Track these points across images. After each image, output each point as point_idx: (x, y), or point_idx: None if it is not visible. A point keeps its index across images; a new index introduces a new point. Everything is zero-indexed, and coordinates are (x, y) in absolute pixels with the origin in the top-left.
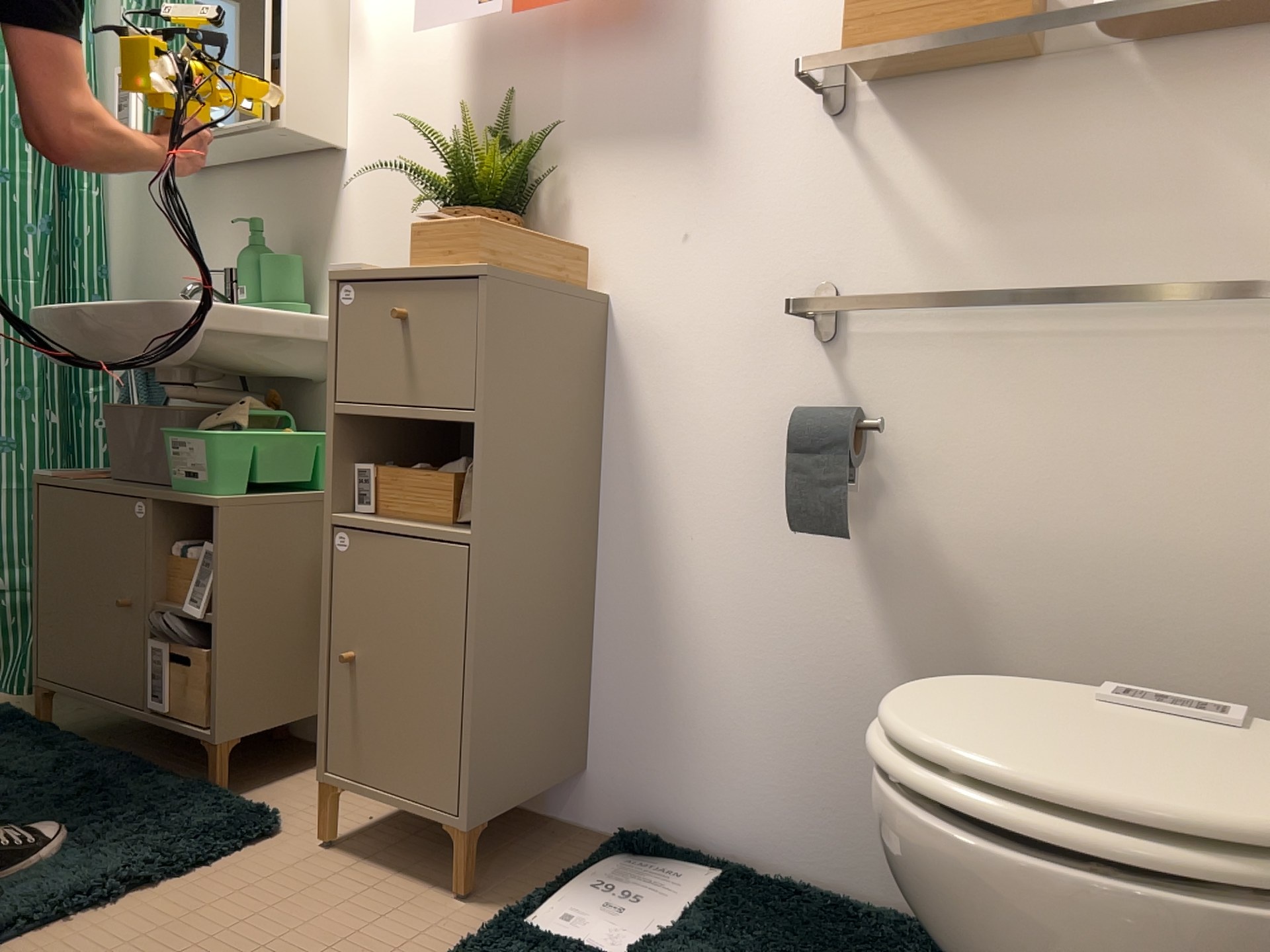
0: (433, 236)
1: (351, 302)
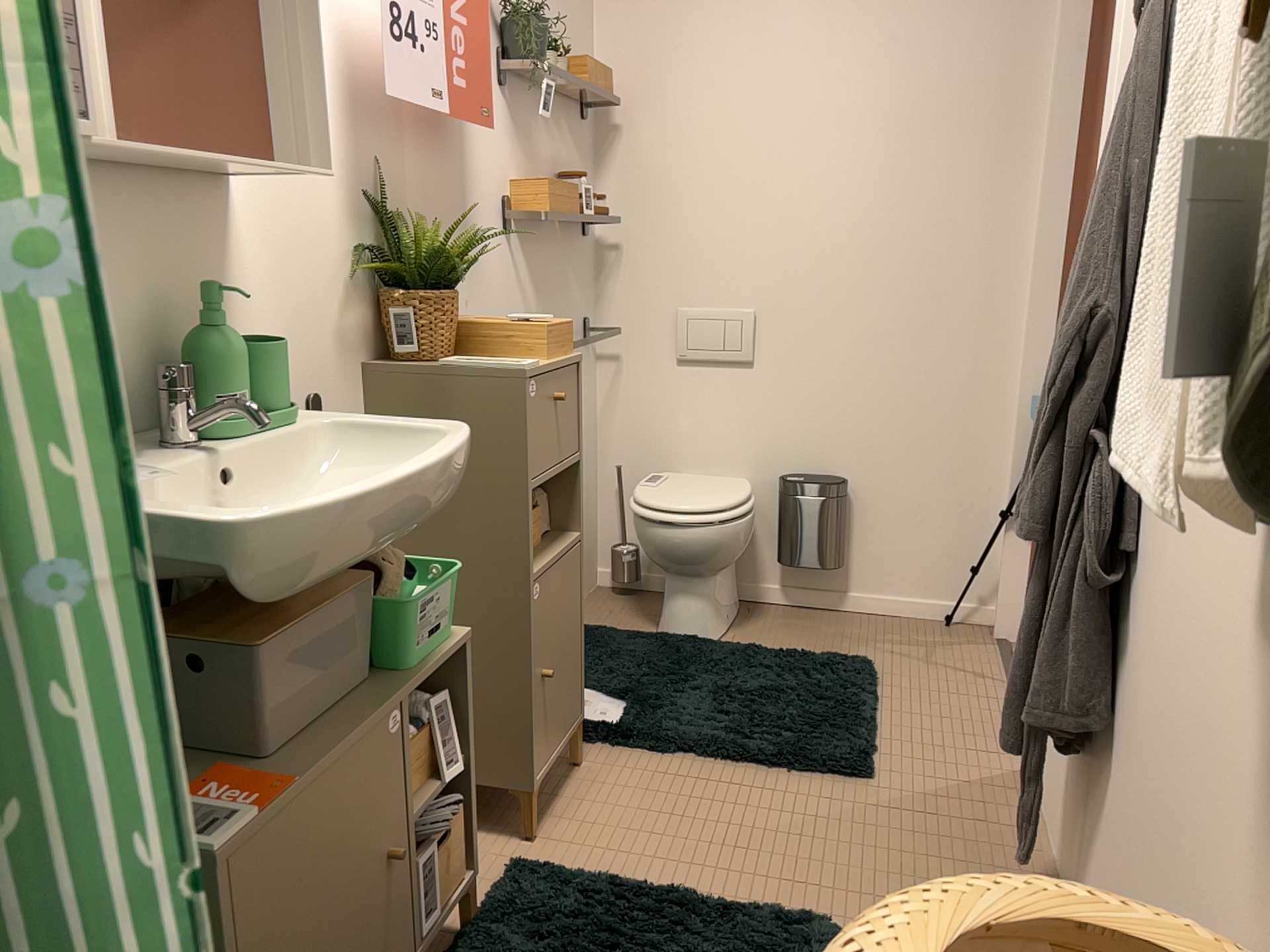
0: (554, 331)
1: (533, 392)
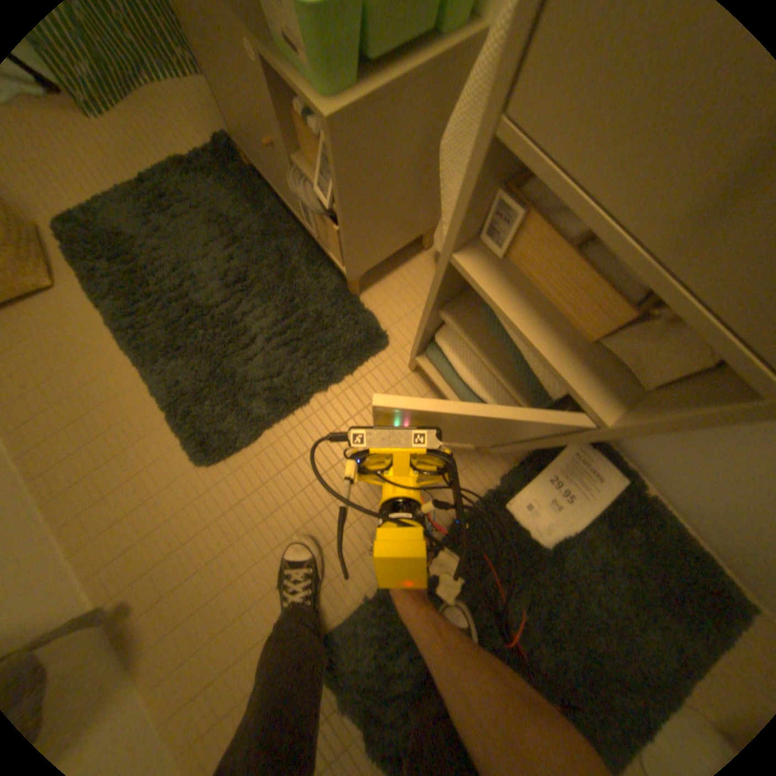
0: None
1: None
